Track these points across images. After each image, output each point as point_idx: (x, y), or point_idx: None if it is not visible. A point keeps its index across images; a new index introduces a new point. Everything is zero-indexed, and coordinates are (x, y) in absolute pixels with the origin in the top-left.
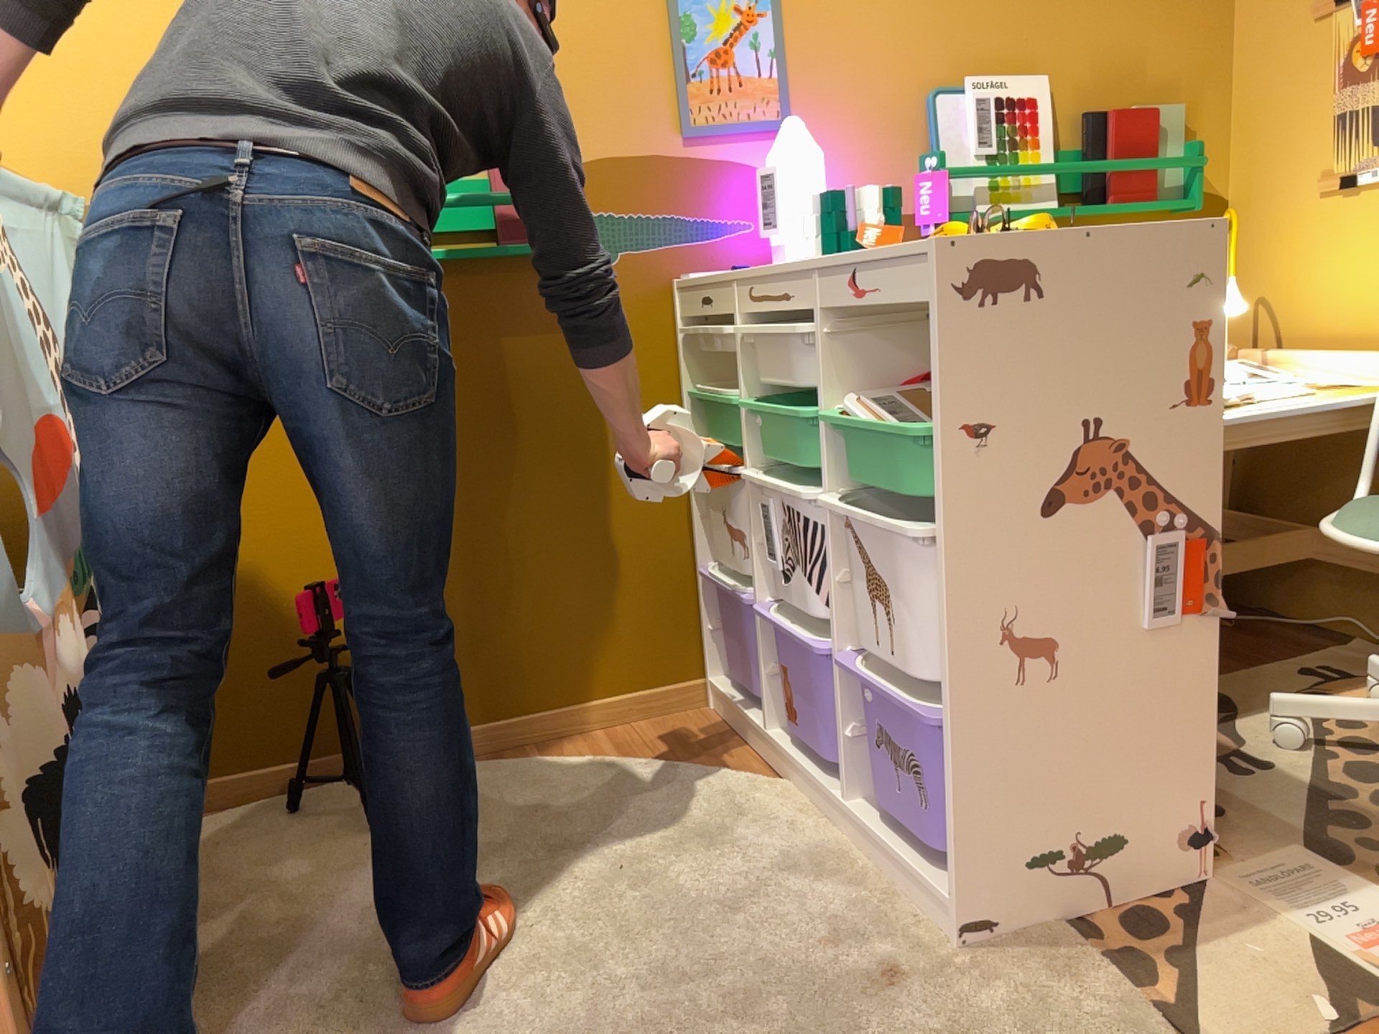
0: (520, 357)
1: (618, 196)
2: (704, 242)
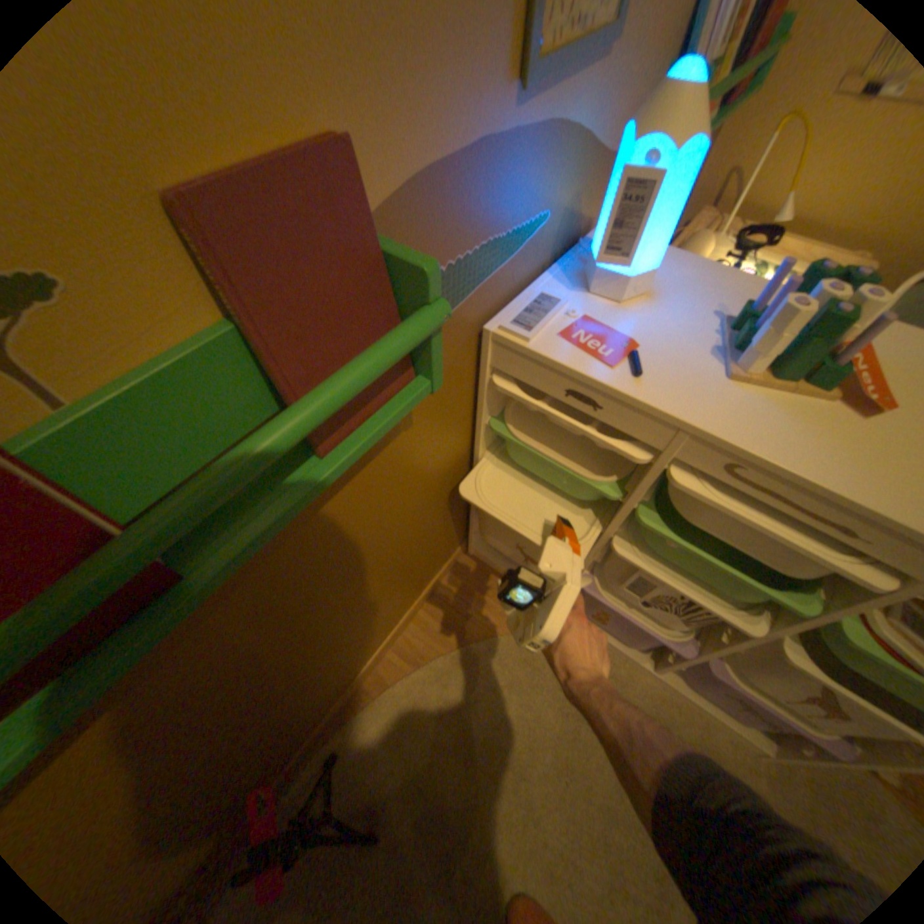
0: (346, 507)
1: (439, 236)
2: (512, 258)
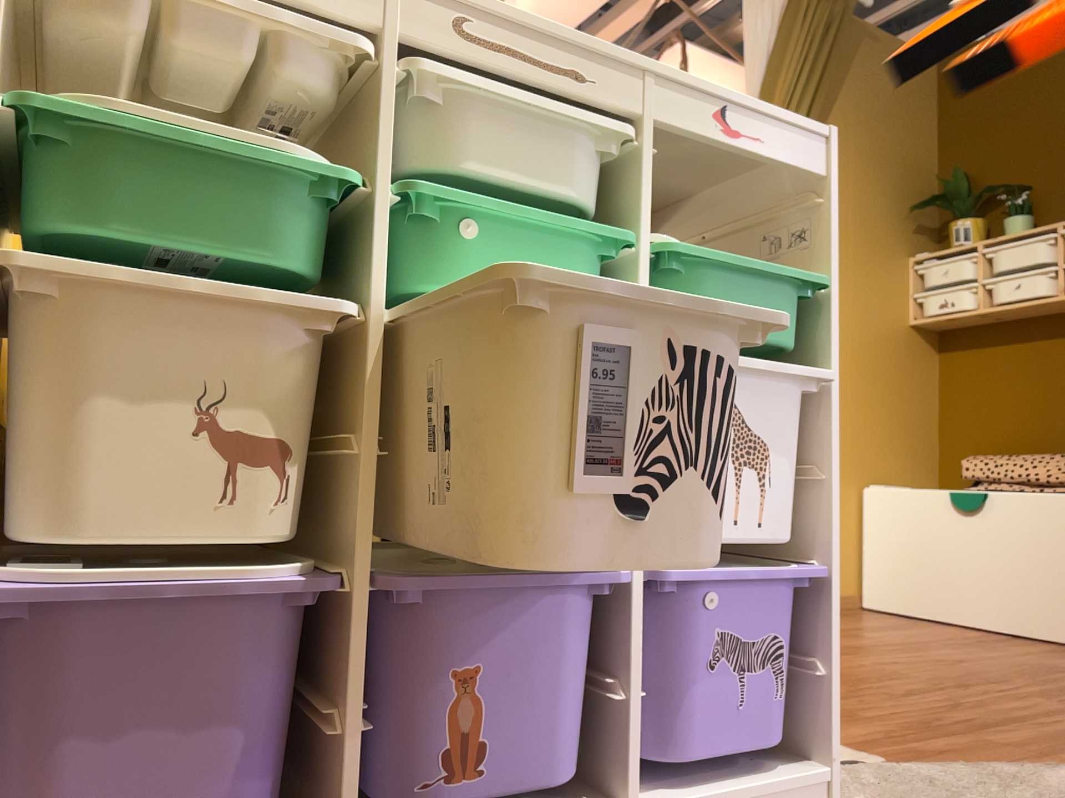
0: None
1: None
2: None
